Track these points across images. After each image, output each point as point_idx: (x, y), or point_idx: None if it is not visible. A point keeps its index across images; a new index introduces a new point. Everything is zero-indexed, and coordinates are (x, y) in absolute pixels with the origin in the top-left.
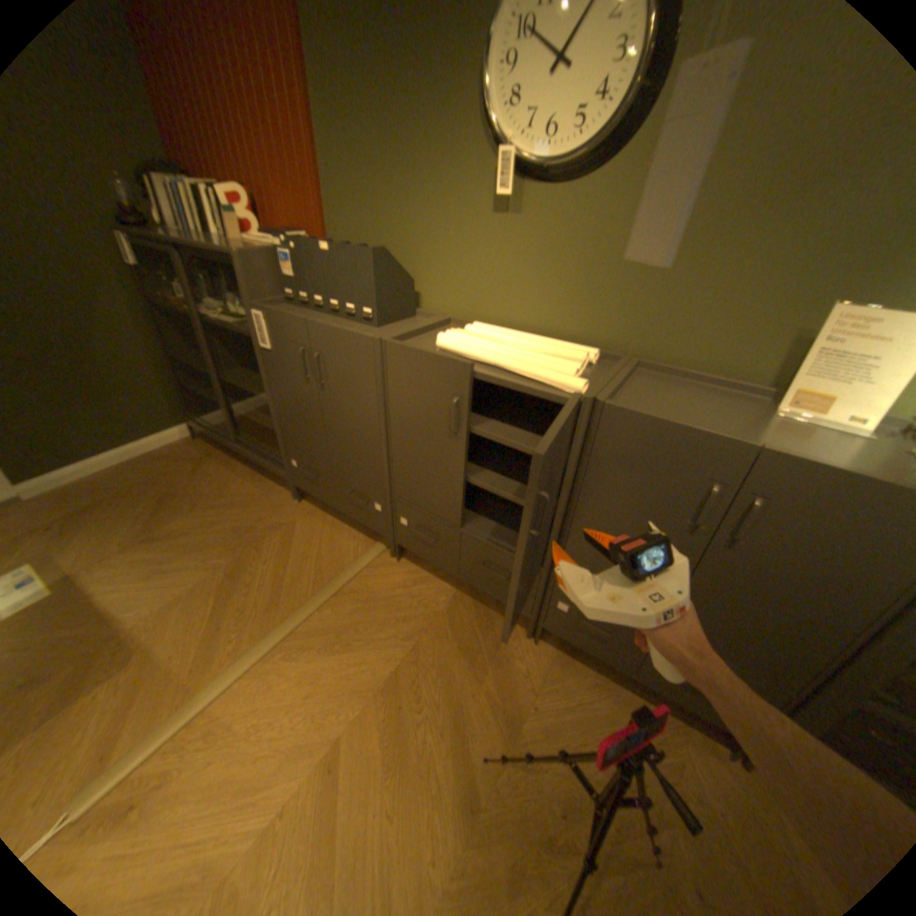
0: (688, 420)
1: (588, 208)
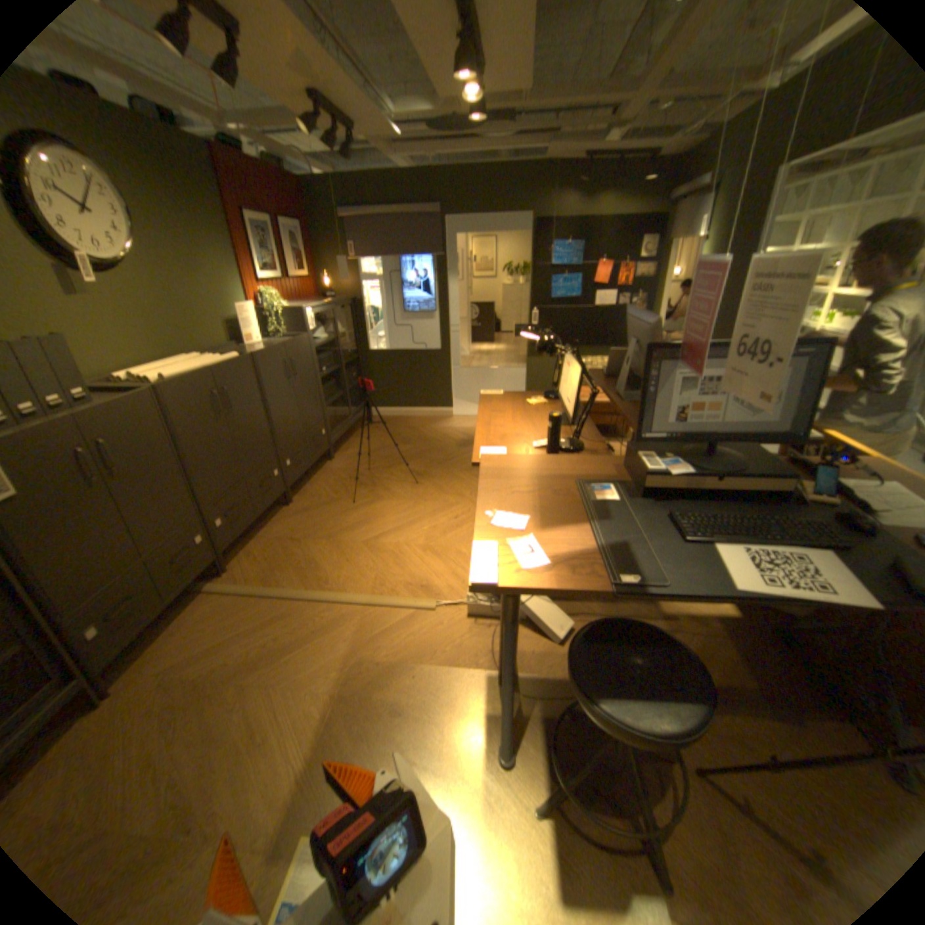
0: (267, 347)
1: (126, 285)
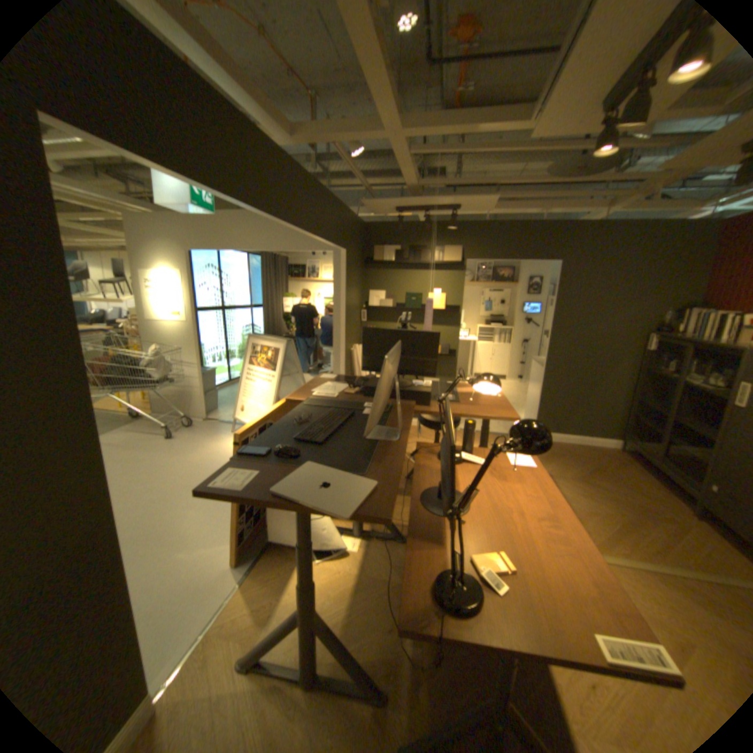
0: None
1: None
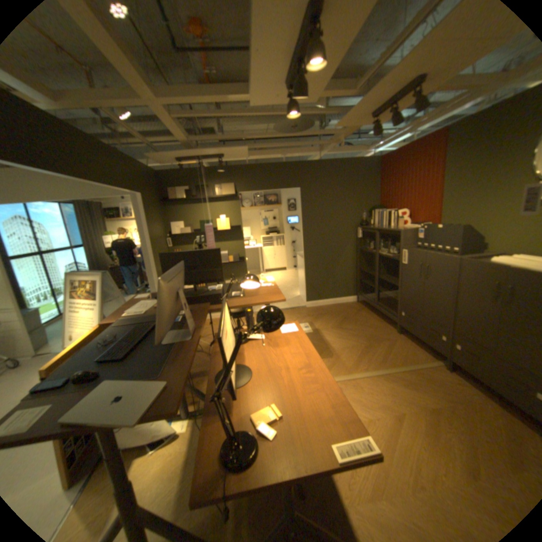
0: None
1: None
